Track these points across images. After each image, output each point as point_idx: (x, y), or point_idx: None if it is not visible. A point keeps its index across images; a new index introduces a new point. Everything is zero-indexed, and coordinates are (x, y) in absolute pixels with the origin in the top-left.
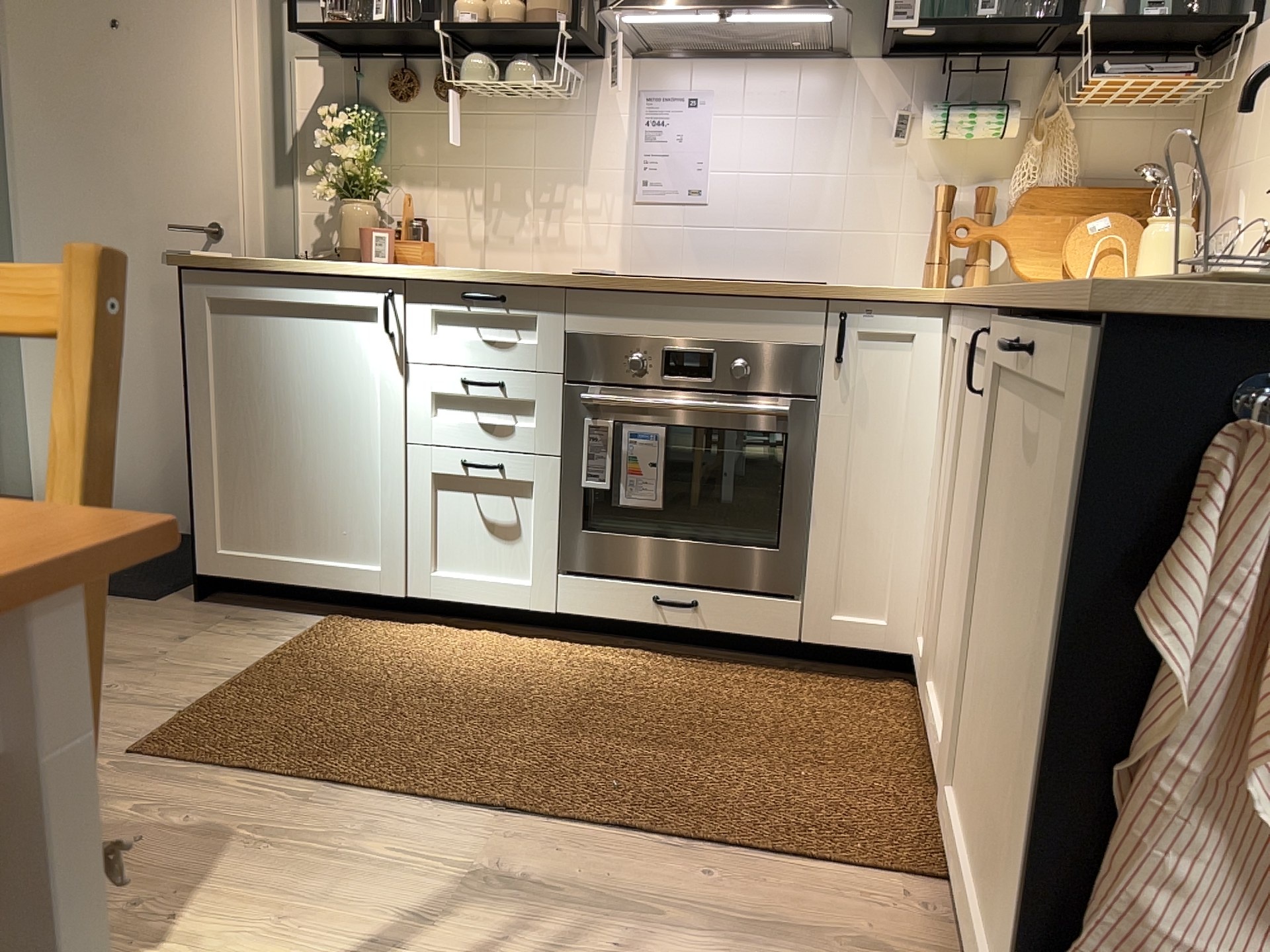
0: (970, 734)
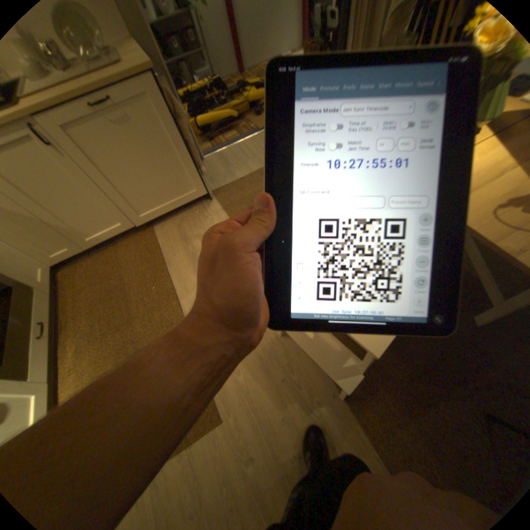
0: (139, 199)
